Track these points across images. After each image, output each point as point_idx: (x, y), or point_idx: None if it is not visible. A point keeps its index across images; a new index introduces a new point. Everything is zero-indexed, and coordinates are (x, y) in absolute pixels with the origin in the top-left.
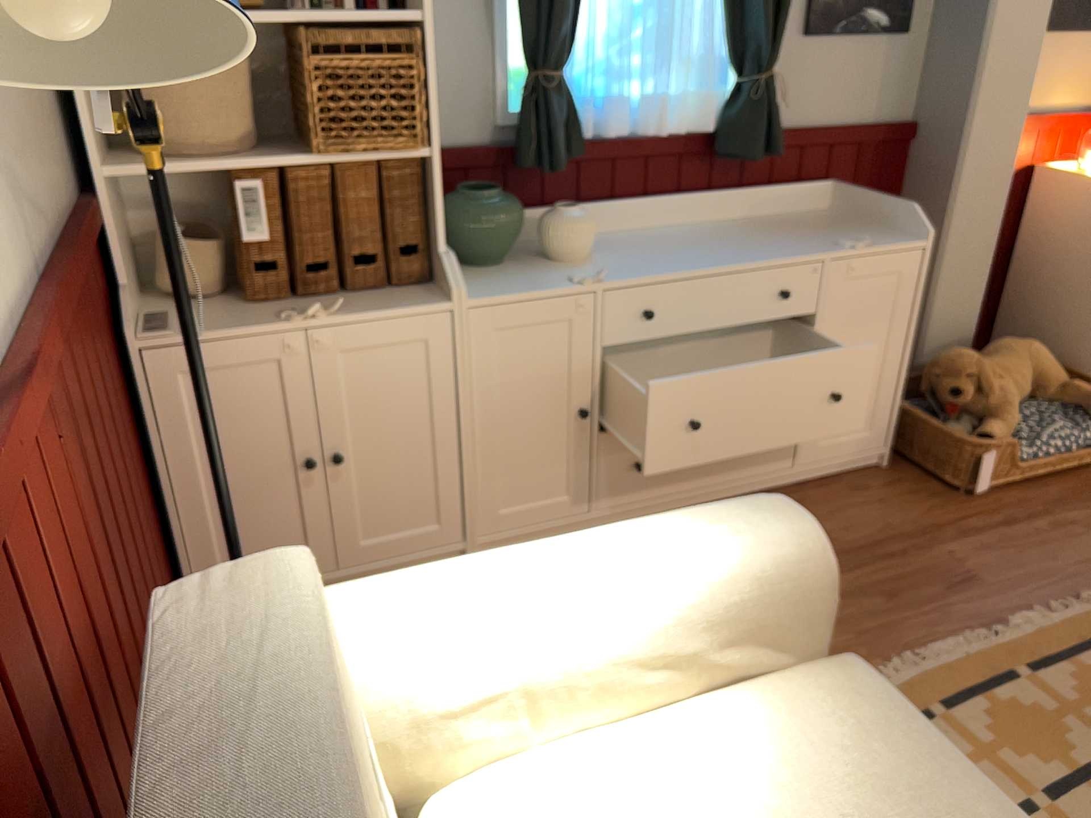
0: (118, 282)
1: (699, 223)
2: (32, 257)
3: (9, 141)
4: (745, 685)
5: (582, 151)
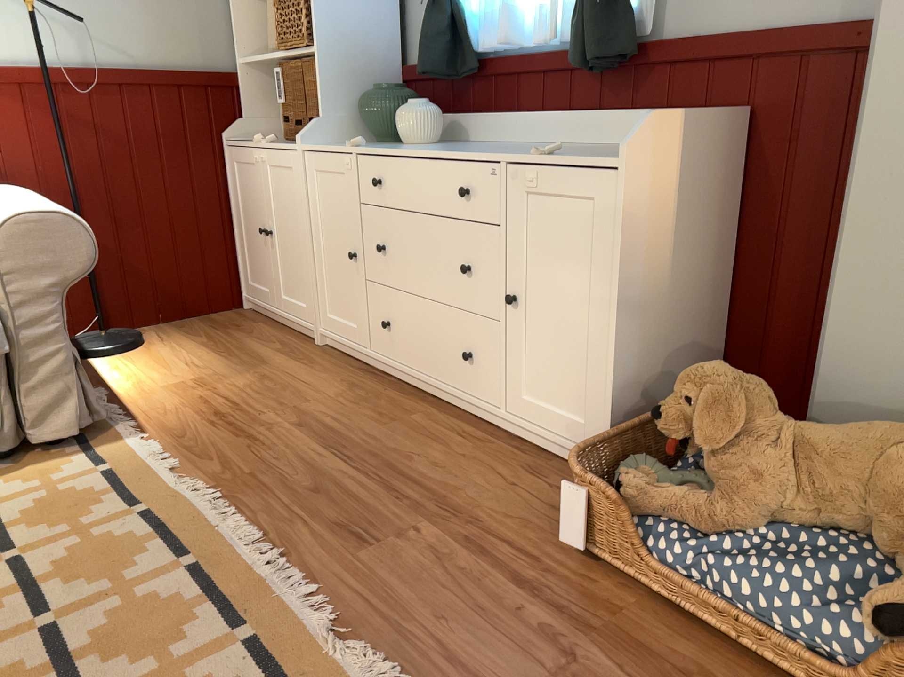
0: (244, 118)
1: (569, 145)
2: (96, 65)
3: (104, 23)
4: None
5: (473, 66)
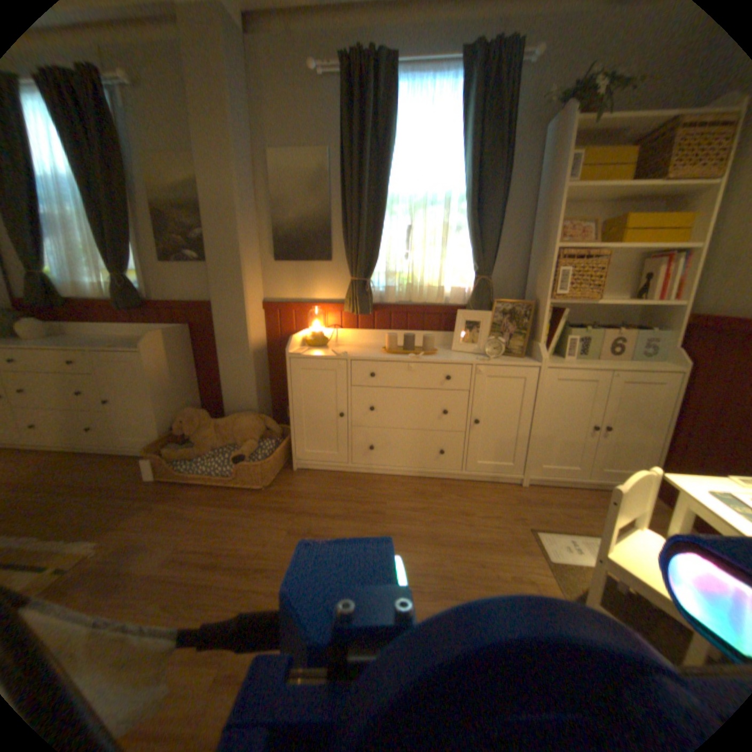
0: None
1: (122, 336)
2: None
3: None
4: None
5: (62, 302)
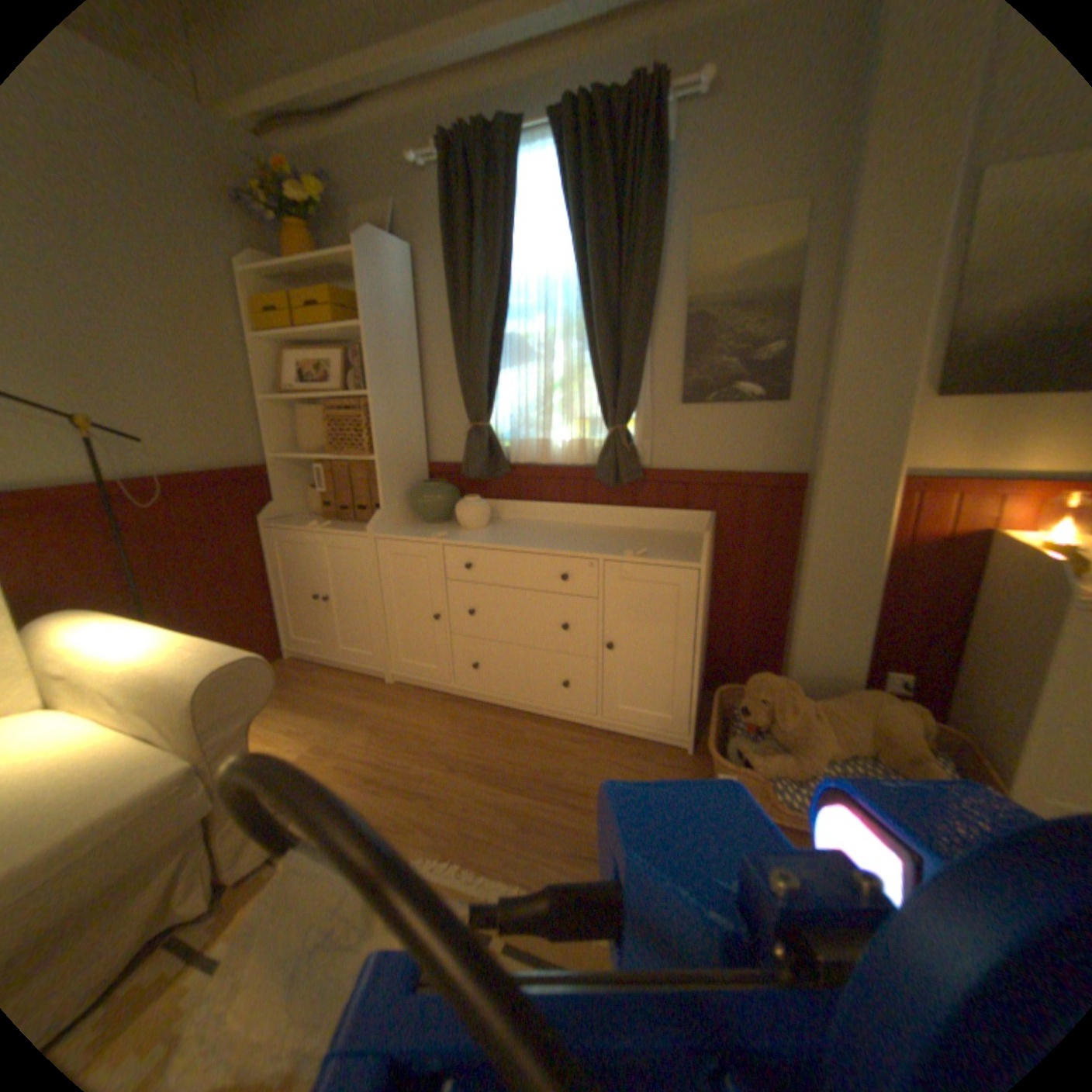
0: (275, 499)
1: (592, 526)
2: (137, 471)
3: (143, 431)
4: (147, 742)
5: (508, 470)
